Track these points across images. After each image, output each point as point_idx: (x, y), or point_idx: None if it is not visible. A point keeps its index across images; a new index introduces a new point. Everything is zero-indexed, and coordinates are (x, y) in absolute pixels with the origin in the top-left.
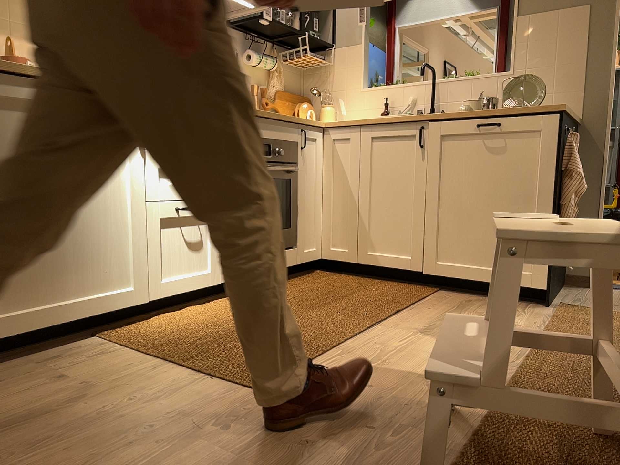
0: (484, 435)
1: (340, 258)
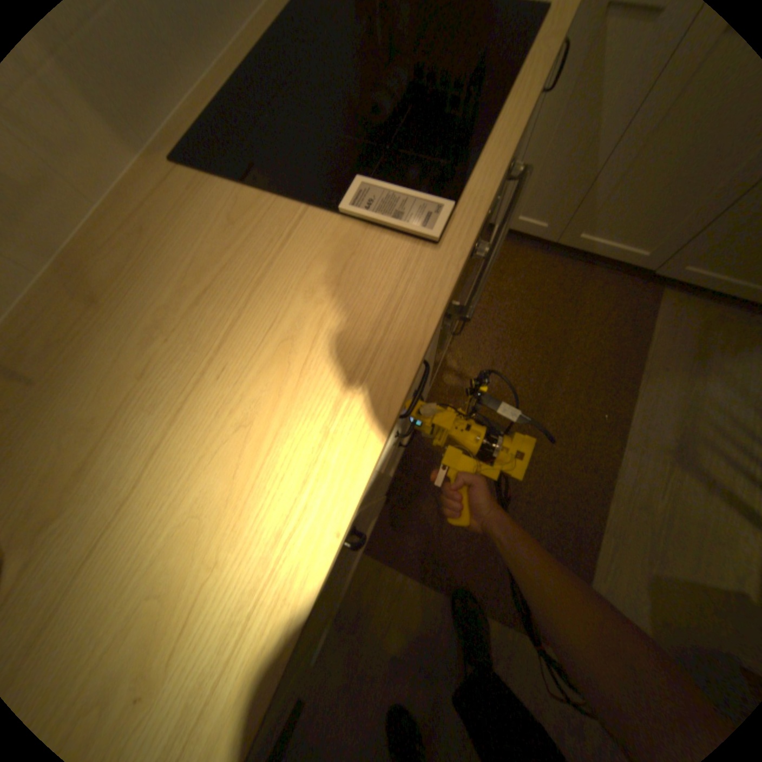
0: None
1: (528, 232)
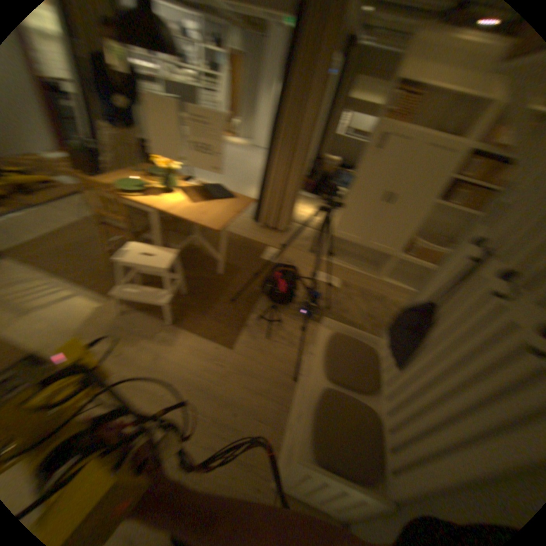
0: (143, 307)
1: None
